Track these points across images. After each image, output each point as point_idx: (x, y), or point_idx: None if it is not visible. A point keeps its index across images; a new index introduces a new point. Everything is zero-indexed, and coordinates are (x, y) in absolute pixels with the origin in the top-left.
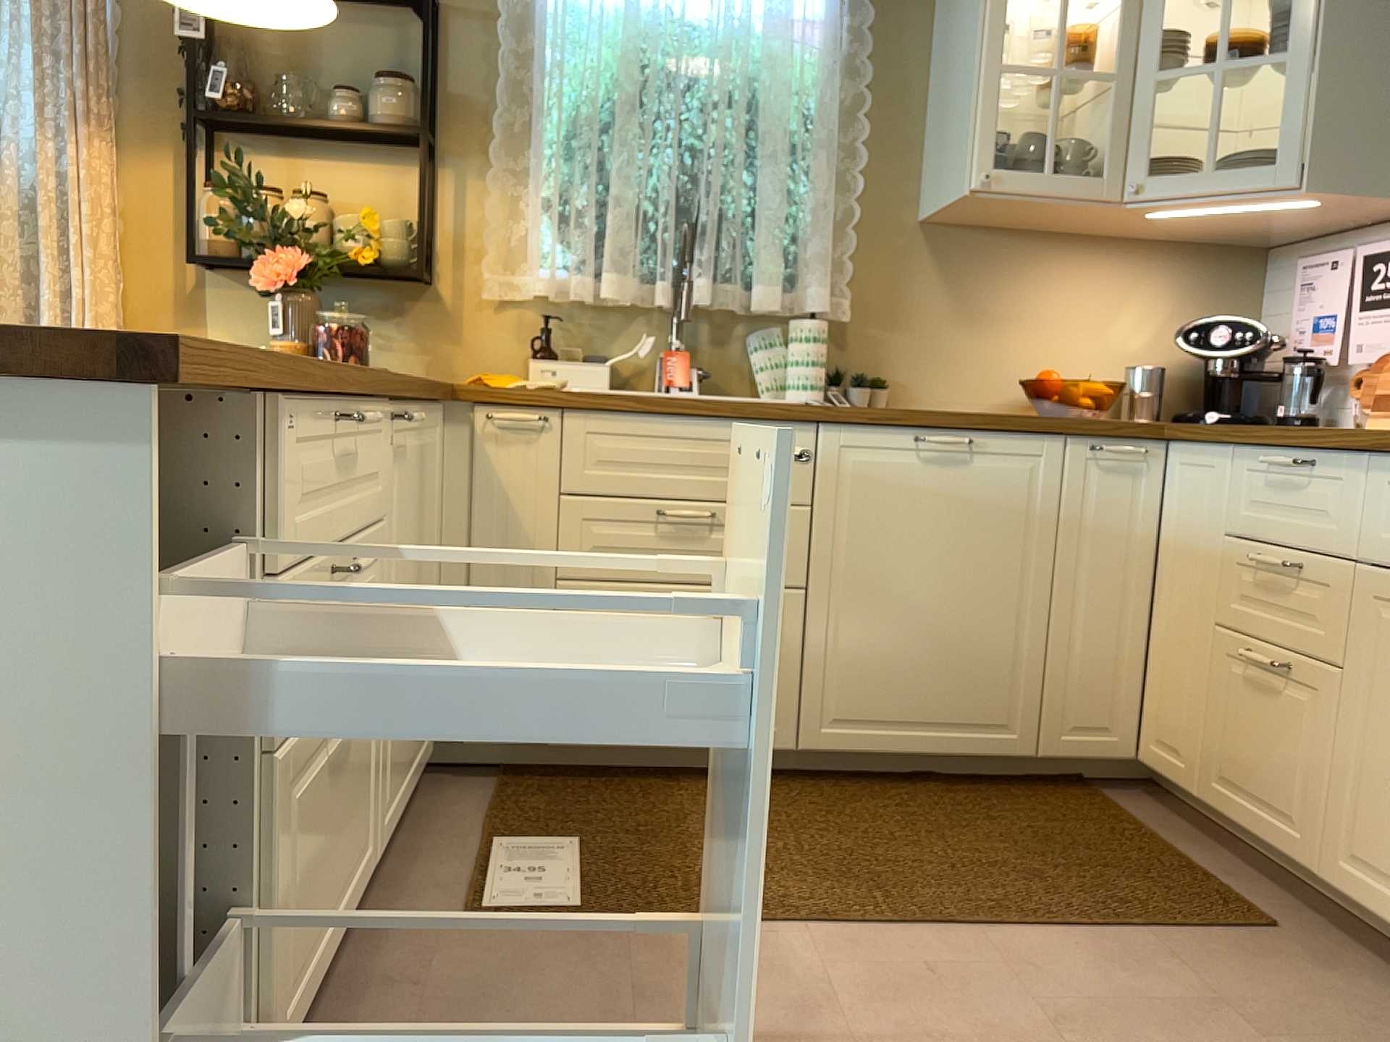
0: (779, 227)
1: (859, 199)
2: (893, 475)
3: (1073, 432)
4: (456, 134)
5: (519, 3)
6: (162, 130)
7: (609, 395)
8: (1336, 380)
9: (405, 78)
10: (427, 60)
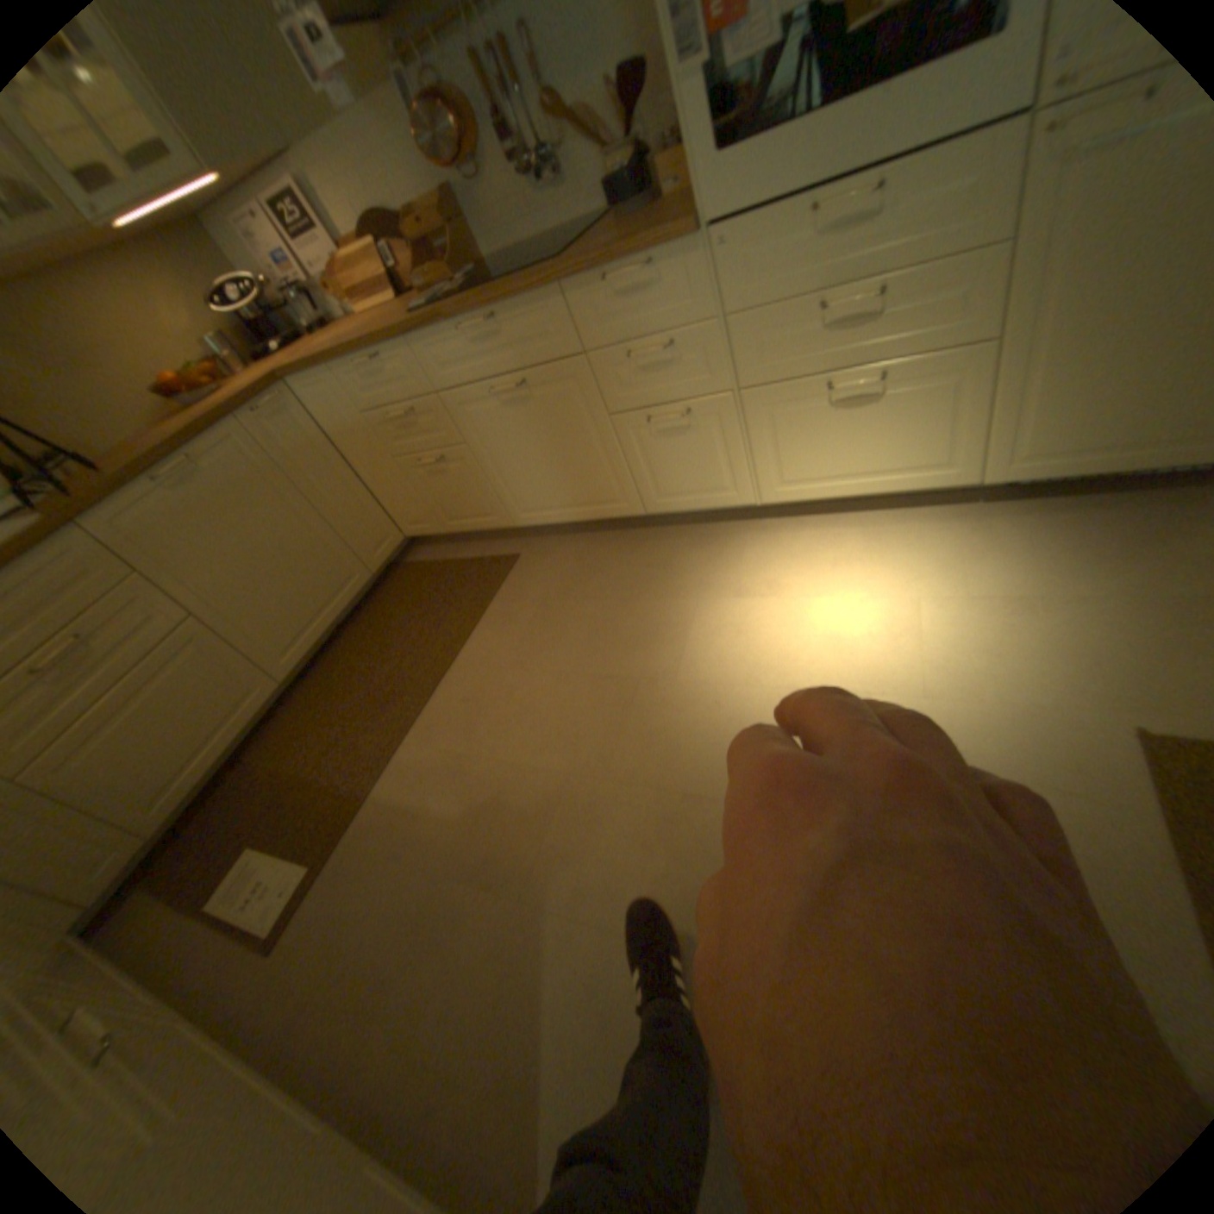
0: None
1: None
2: (163, 511)
3: (233, 408)
4: None
5: None
6: None
7: None
8: (310, 288)
9: None
10: None
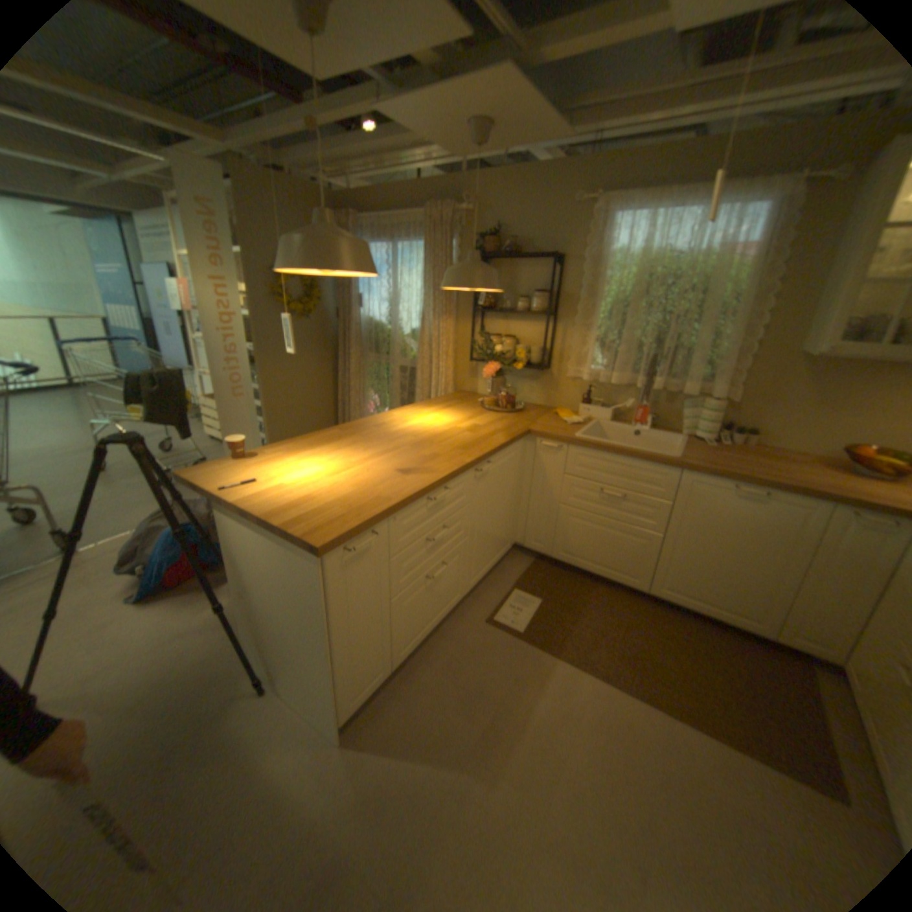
0: (706, 356)
1: (764, 338)
2: (719, 500)
3: (841, 504)
4: (564, 309)
5: (596, 251)
6: (467, 311)
7: (588, 442)
8: None
9: (547, 288)
10: (552, 284)
